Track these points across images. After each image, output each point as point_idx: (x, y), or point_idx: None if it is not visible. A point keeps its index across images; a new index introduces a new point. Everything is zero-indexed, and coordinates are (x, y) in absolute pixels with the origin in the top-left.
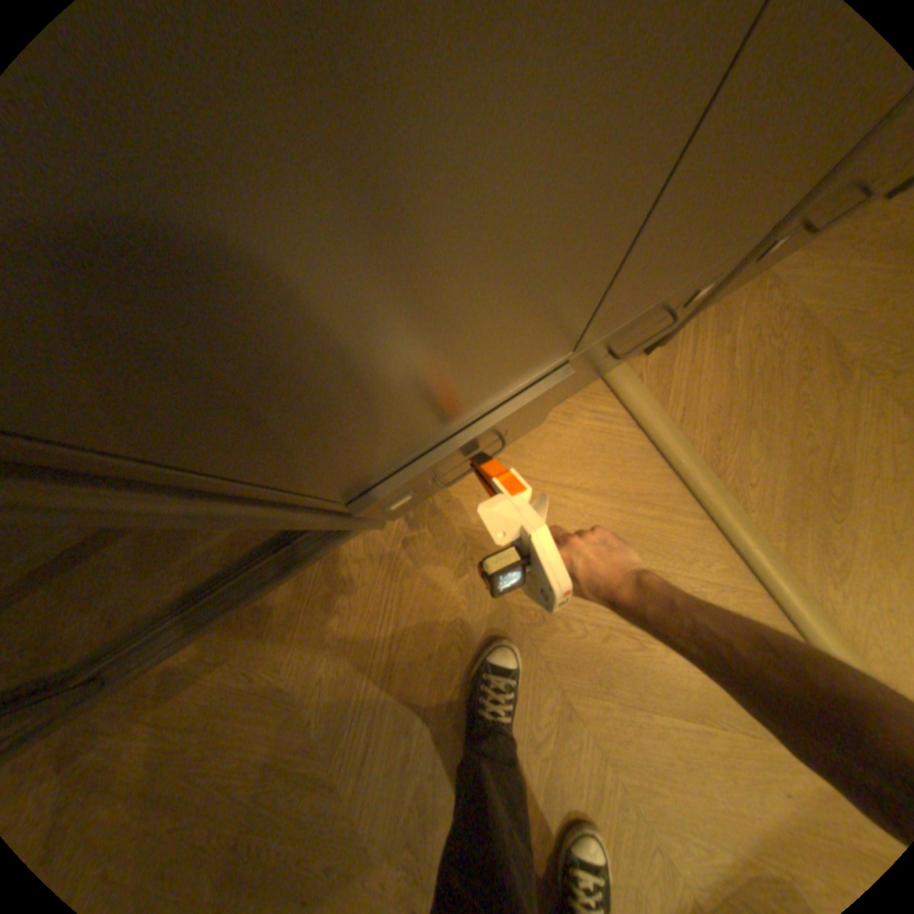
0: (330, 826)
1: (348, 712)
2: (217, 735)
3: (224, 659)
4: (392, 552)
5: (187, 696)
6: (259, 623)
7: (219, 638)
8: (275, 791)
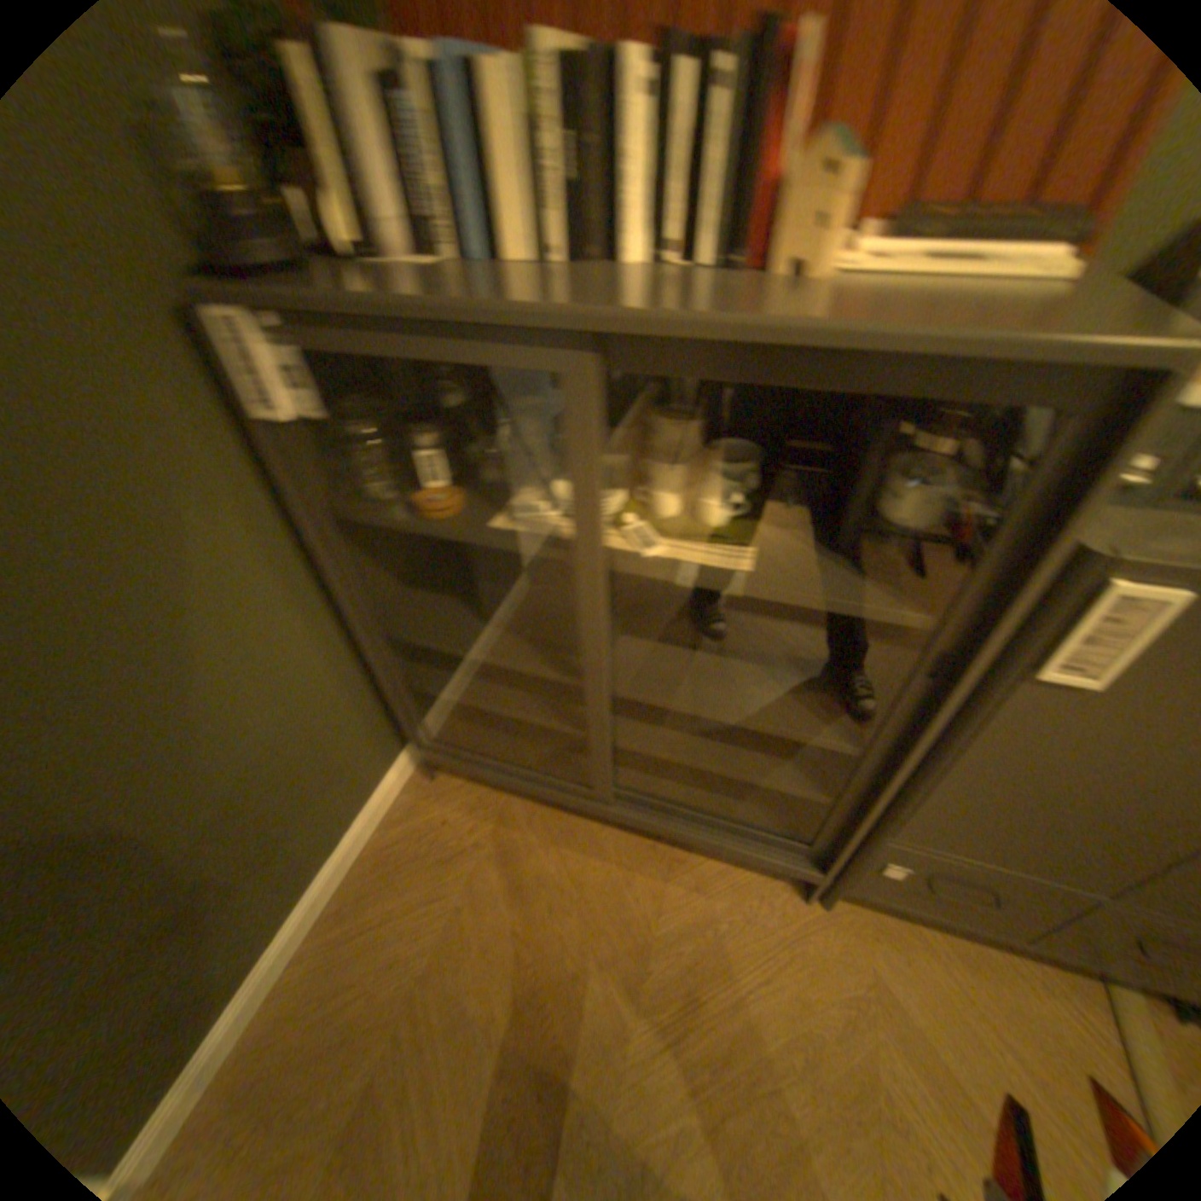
0: (602, 1067)
1: (682, 1002)
2: (588, 909)
3: (632, 869)
4: (803, 929)
5: (592, 865)
6: (672, 872)
7: (640, 853)
8: (589, 991)
